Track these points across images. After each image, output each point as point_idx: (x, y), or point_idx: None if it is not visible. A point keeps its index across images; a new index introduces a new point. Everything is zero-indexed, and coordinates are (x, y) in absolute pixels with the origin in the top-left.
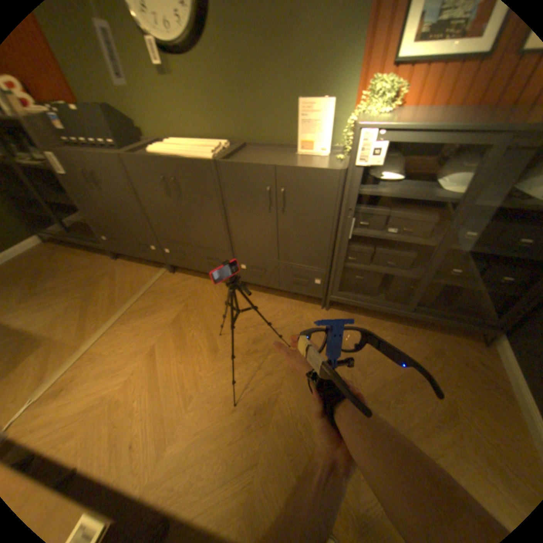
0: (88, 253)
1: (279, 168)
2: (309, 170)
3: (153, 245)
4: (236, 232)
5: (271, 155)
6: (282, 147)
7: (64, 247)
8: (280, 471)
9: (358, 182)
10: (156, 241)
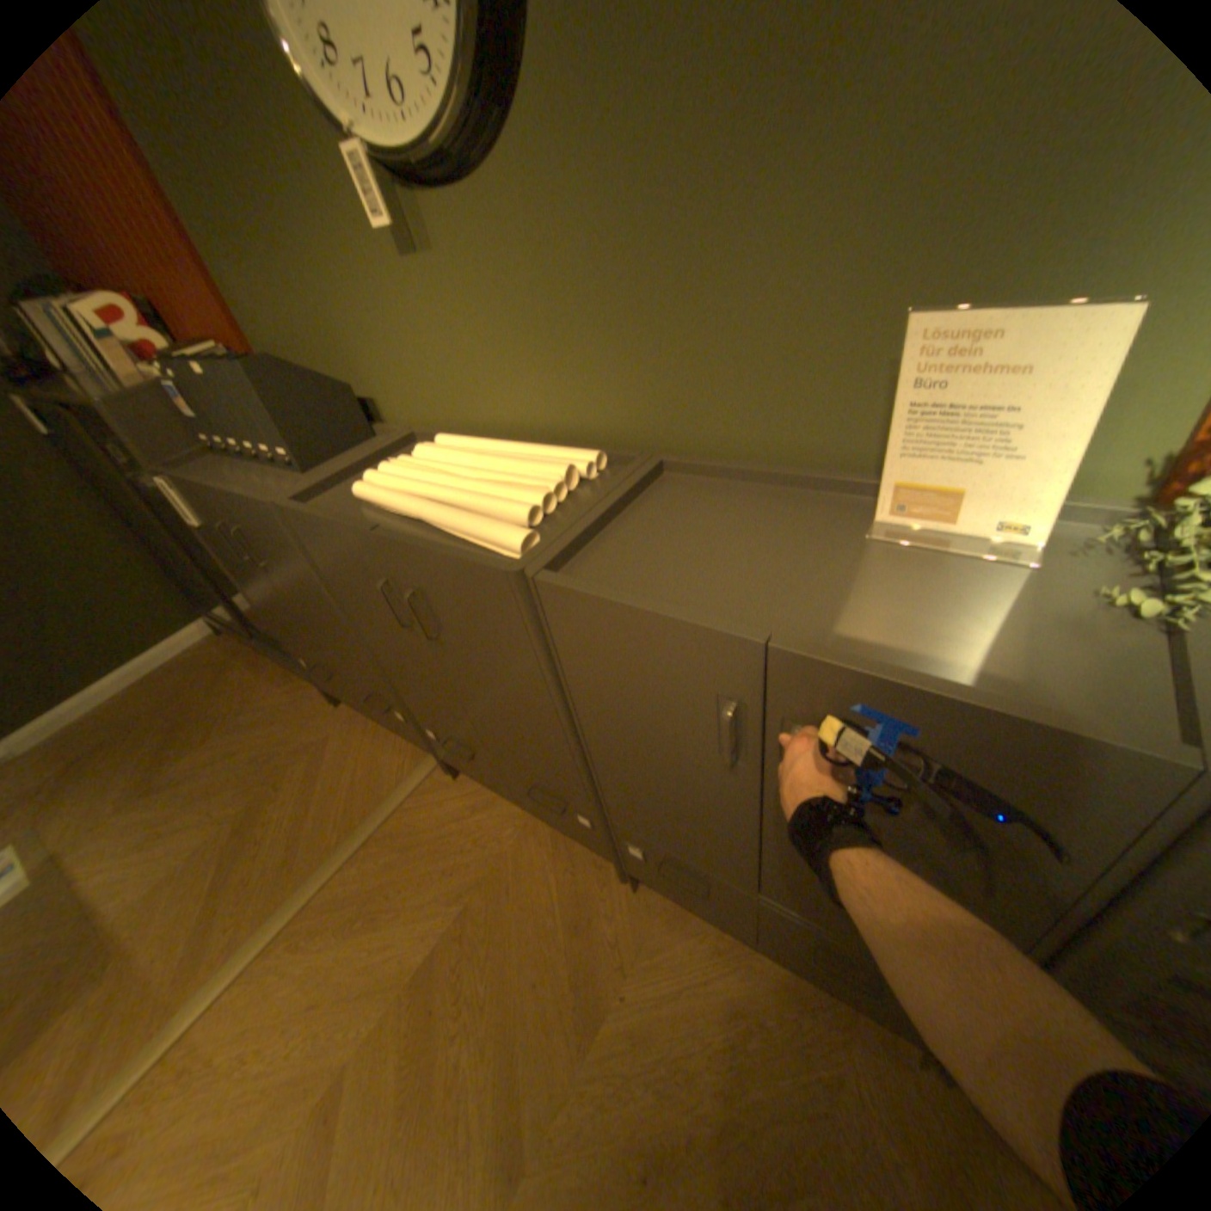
0: (291, 672)
1: (787, 665)
2: (958, 715)
3: (399, 711)
4: (607, 775)
5: (754, 538)
6: (805, 489)
7: (251, 649)
8: None
9: None
10: (403, 707)
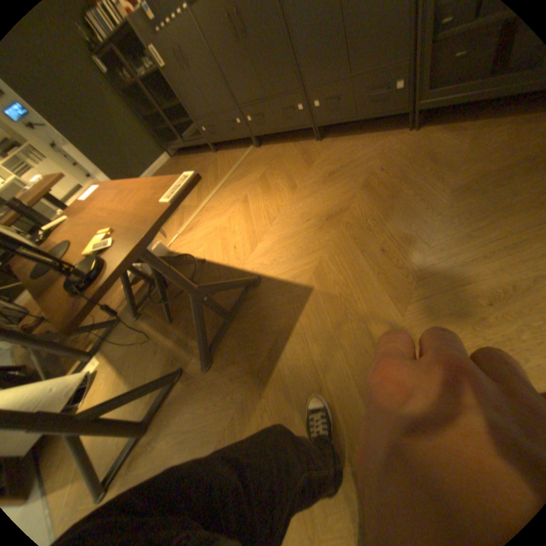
0: (199, 153)
1: None
2: None
3: (238, 116)
4: (302, 53)
5: None
6: None
7: (184, 155)
8: (347, 249)
9: None
10: (239, 110)
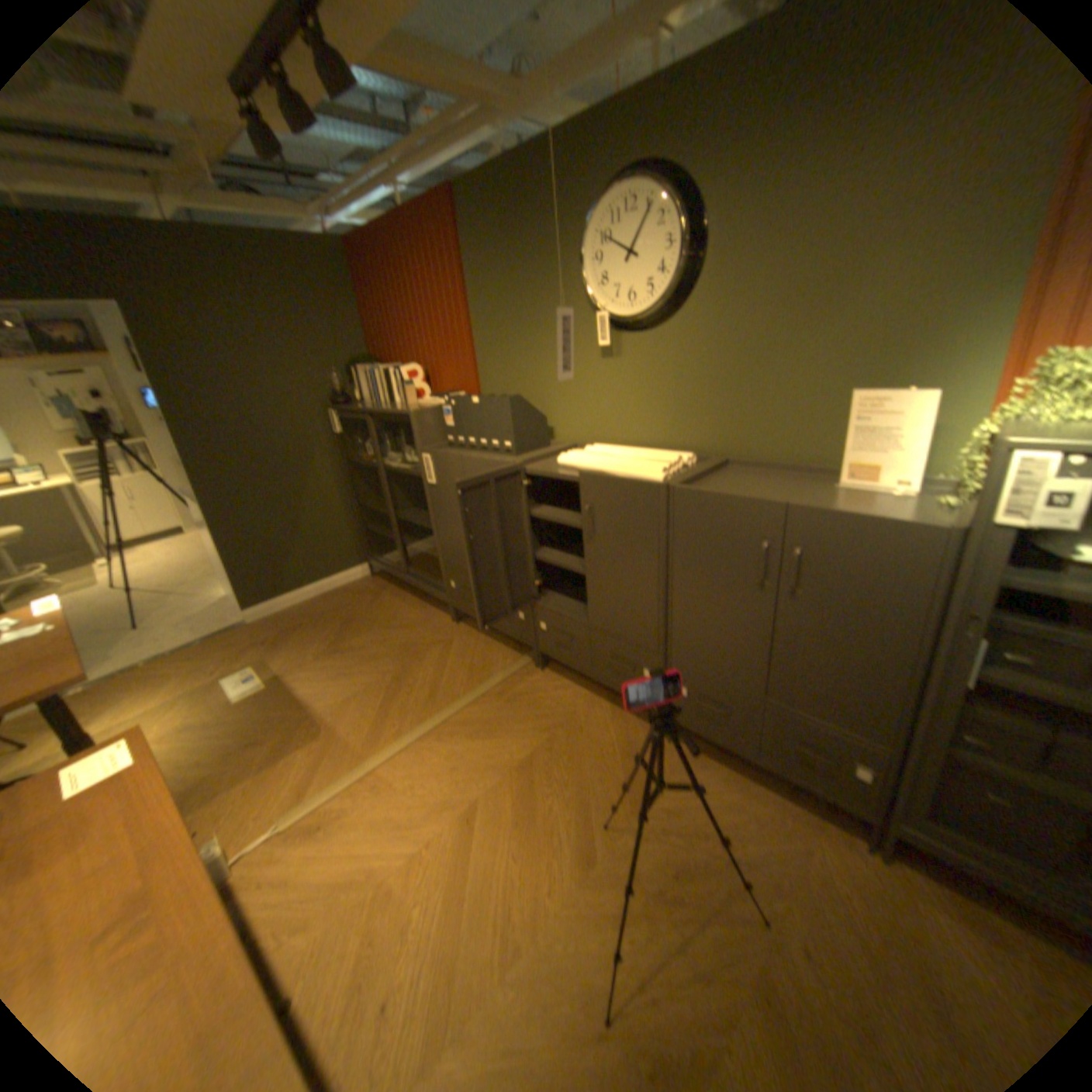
0: (426, 605)
1: (798, 512)
2: (868, 522)
3: (525, 612)
4: (681, 620)
5: (780, 487)
6: (807, 473)
7: (397, 589)
8: None
9: (1003, 562)
10: (531, 607)
